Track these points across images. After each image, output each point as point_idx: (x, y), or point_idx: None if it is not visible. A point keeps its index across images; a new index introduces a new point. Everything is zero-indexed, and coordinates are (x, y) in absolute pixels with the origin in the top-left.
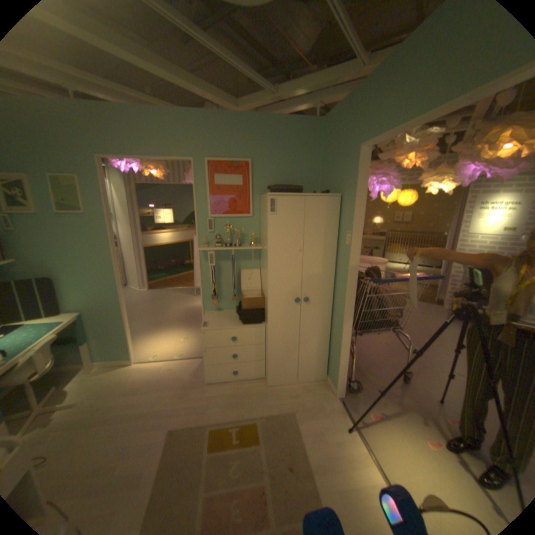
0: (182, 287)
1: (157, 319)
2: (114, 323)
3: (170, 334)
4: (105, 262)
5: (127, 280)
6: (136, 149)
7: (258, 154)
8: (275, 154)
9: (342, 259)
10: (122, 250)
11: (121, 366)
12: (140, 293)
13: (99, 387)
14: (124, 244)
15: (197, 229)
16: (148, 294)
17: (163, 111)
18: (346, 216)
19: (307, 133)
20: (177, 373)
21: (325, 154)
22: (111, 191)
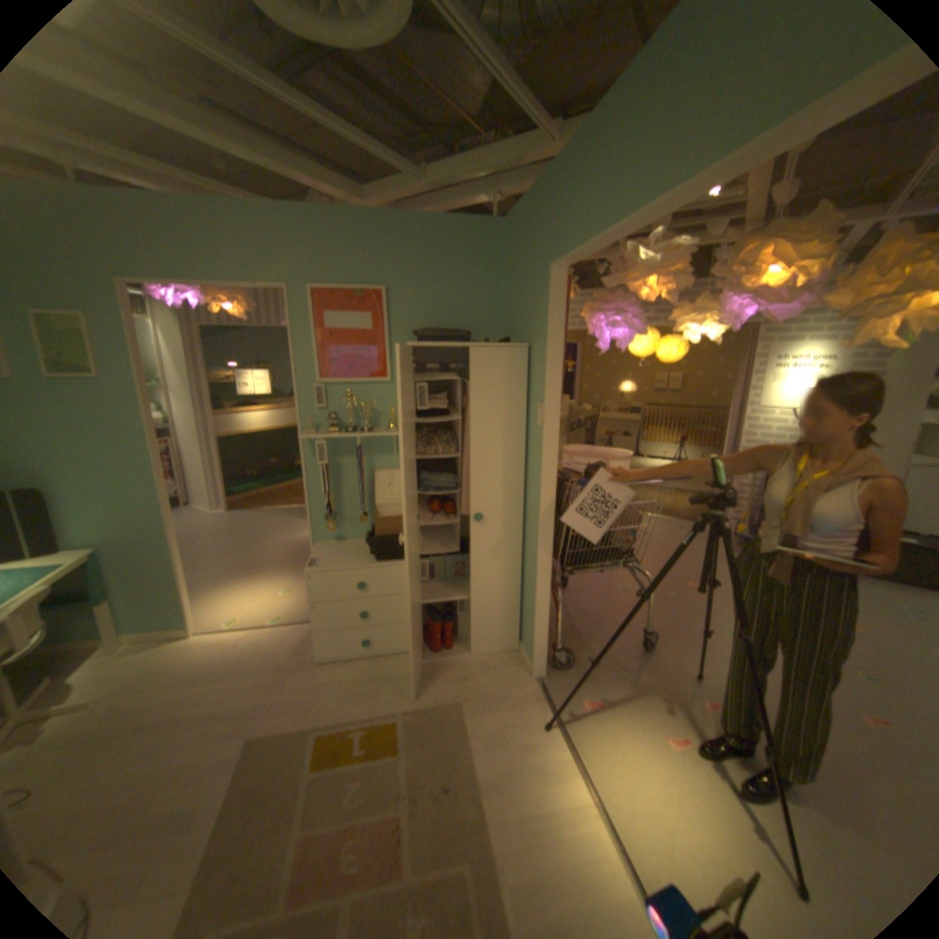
0: (289, 506)
1: (239, 561)
2: (157, 567)
3: (260, 586)
4: (138, 461)
5: (189, 496)
6: (188, 270)
7: (398, 278)
8: (425, 279)
9: (533, 450)
10: (180, 444)
11: (171, 640)
12: (212, 518)
13: (130, 676)
14: (182, 433)
15: (298, 405)
16: (226, 519)
17: (233, 208)
18: (536, 380)
19: (479, 244)
20: (269, 649)
21: (508, 279)
22: (158, 340)
